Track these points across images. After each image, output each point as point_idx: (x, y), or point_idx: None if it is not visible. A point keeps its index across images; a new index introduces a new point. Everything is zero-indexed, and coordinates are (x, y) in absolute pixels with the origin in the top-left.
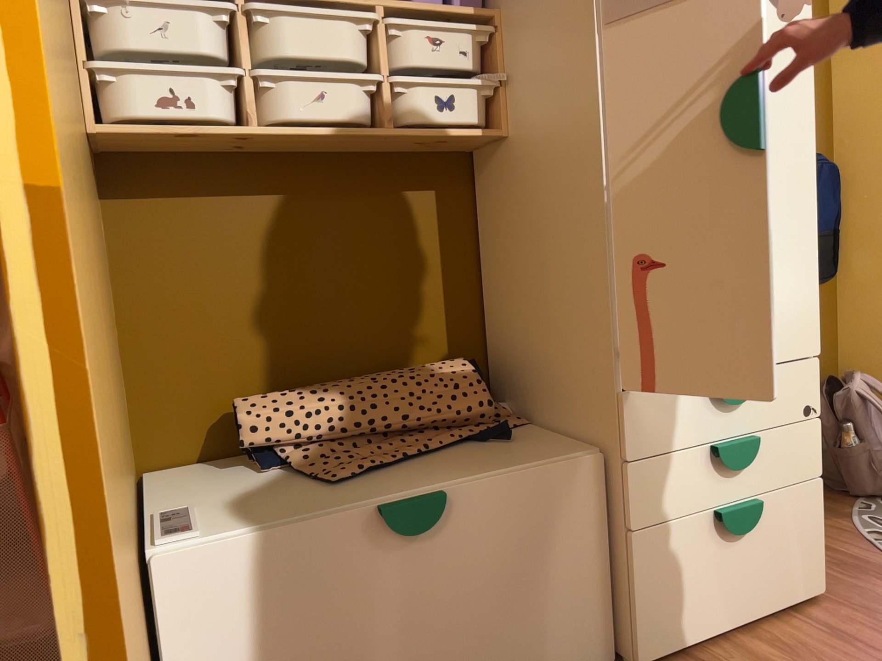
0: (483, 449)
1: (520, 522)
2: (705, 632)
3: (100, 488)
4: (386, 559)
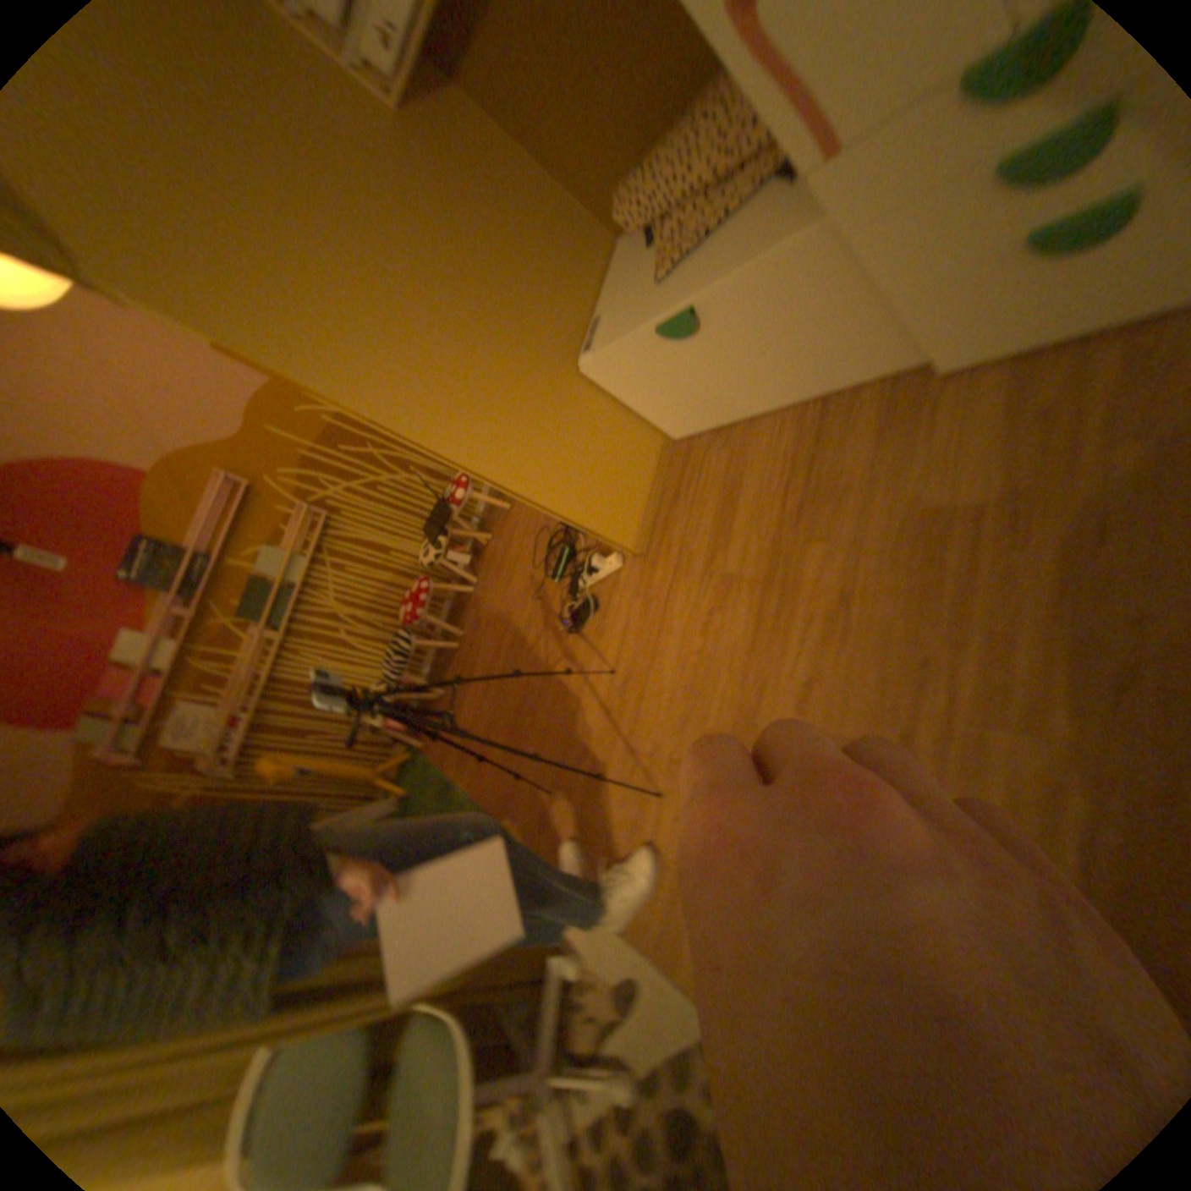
0: (766, 204)
1: (769, 302)
2: (1037, 340)
3: (468, 449)
4: (682, 346)
